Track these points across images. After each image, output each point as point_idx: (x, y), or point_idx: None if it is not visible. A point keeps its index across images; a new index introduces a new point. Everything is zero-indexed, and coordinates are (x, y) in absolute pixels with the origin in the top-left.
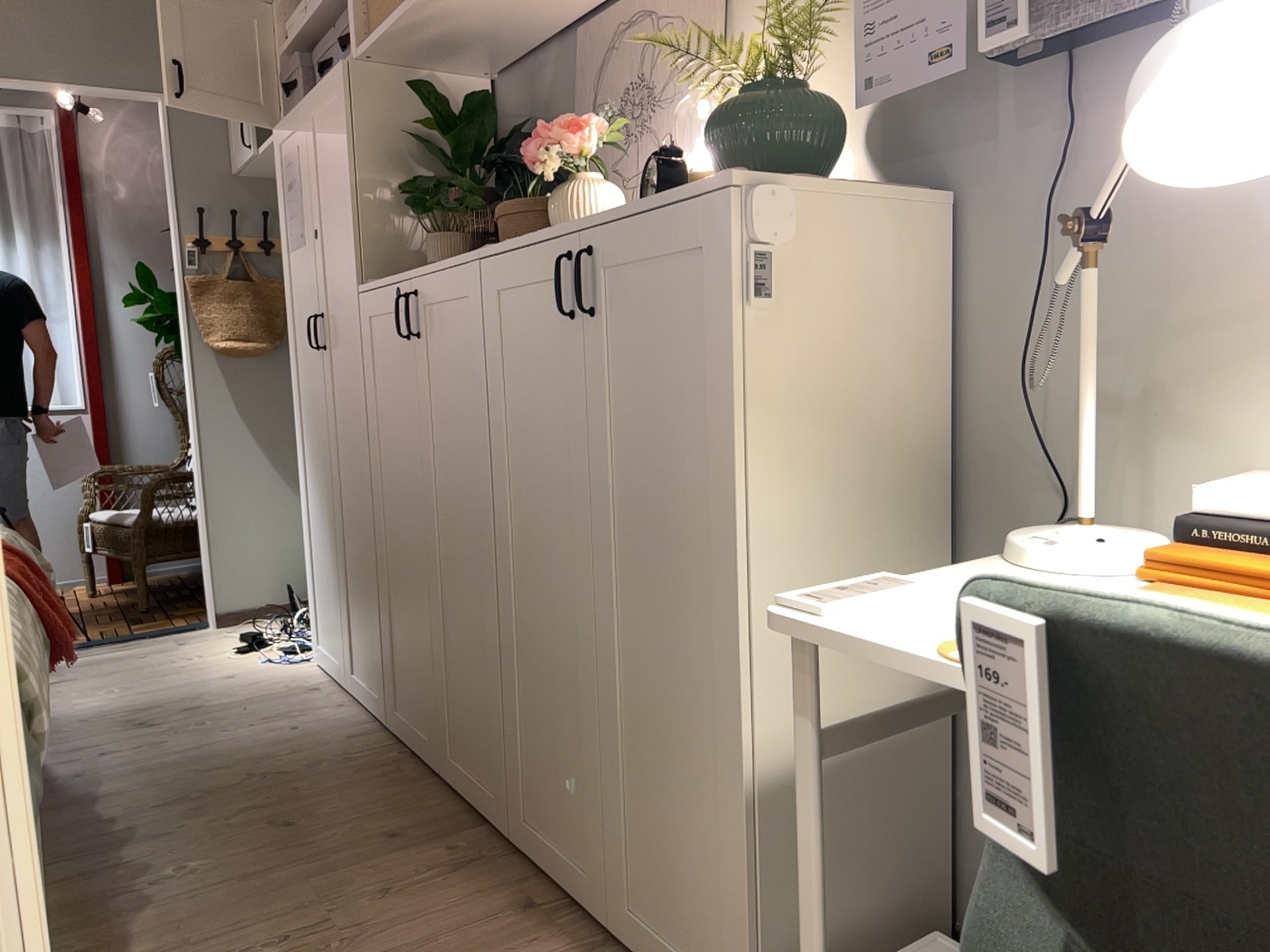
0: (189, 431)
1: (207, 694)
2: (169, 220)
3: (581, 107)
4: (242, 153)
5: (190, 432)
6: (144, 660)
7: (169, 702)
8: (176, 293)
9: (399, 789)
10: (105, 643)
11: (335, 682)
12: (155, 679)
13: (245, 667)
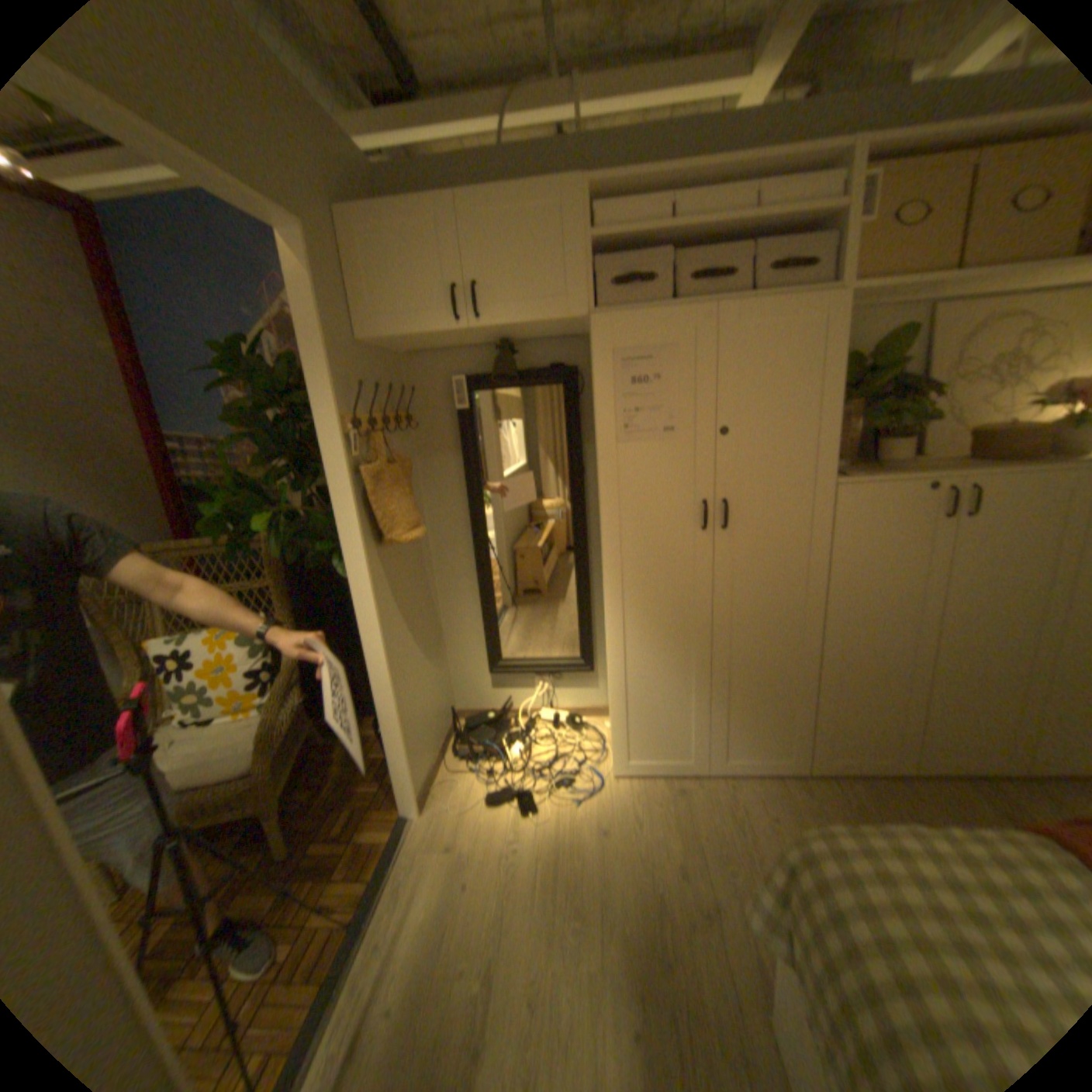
0: (365, 642)
1: (645, 858)
2: (310, 397)
3: (944, 358)
4: (422, 323)
5: (373, 642)
6: (478, 890)
7: (652, 889)
8: (333, 489)
9: (922, 798)
10: (366, 918)
11: (672, 779)
12: (564, 889)
13: (583, 820)
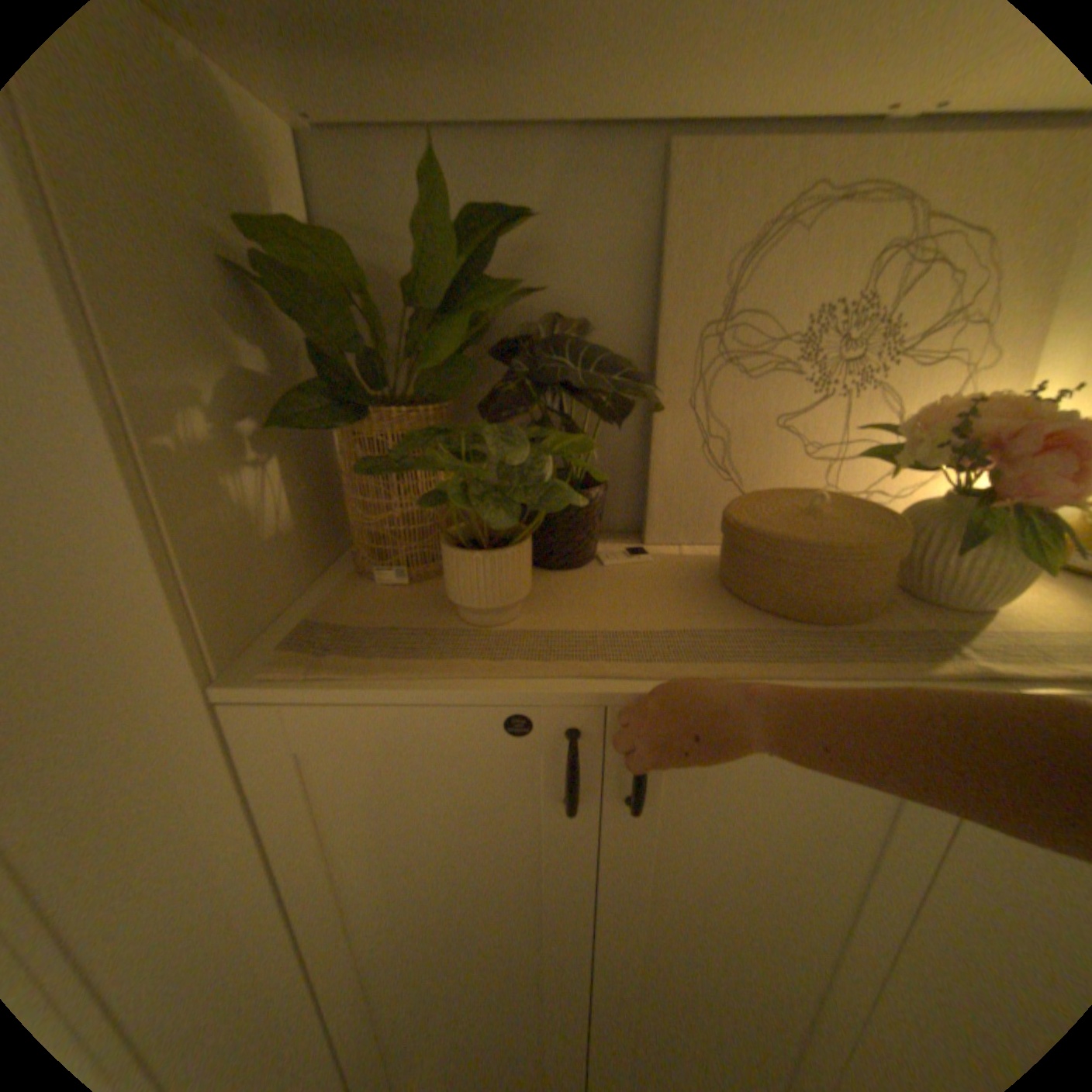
0: None
1: None
2: None
3: (689, 295)
4: None
5: None
6: None
7: None
8: None
9: None
10: None
11: None
12: None
13: None
